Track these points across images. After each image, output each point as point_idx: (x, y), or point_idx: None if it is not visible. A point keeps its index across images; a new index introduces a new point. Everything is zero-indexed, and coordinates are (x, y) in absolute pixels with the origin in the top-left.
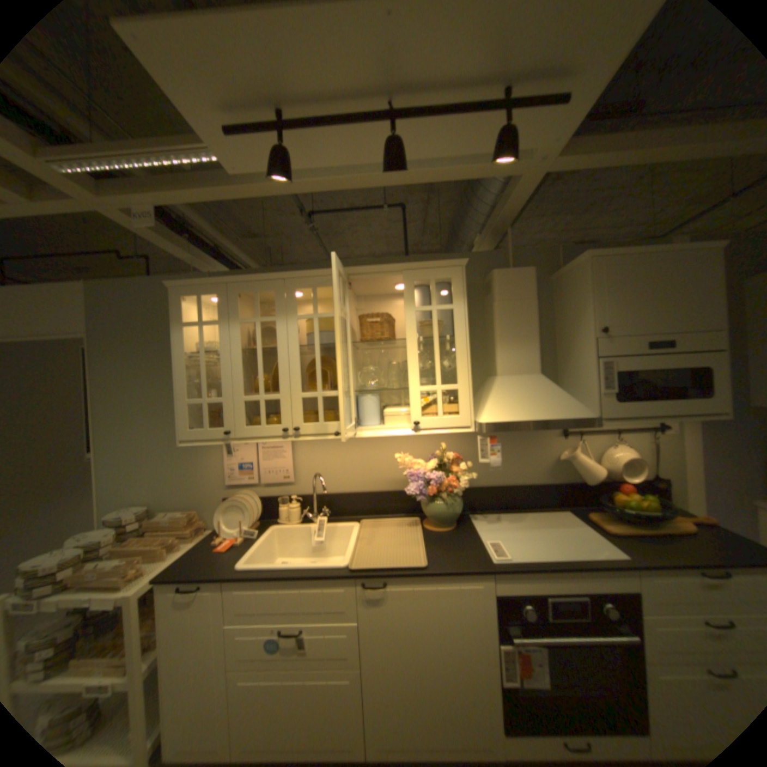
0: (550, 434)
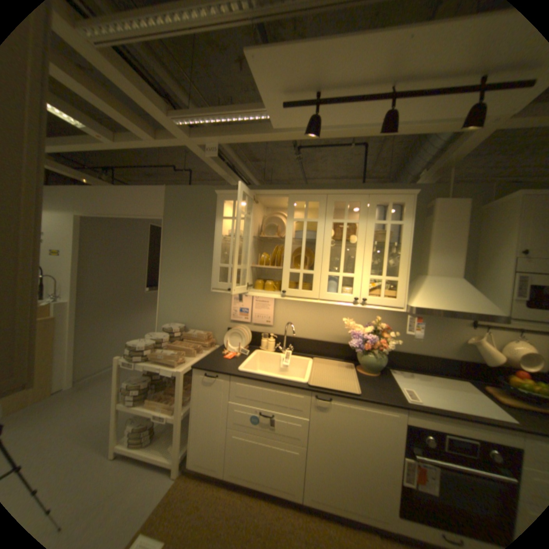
0: (462, 324)
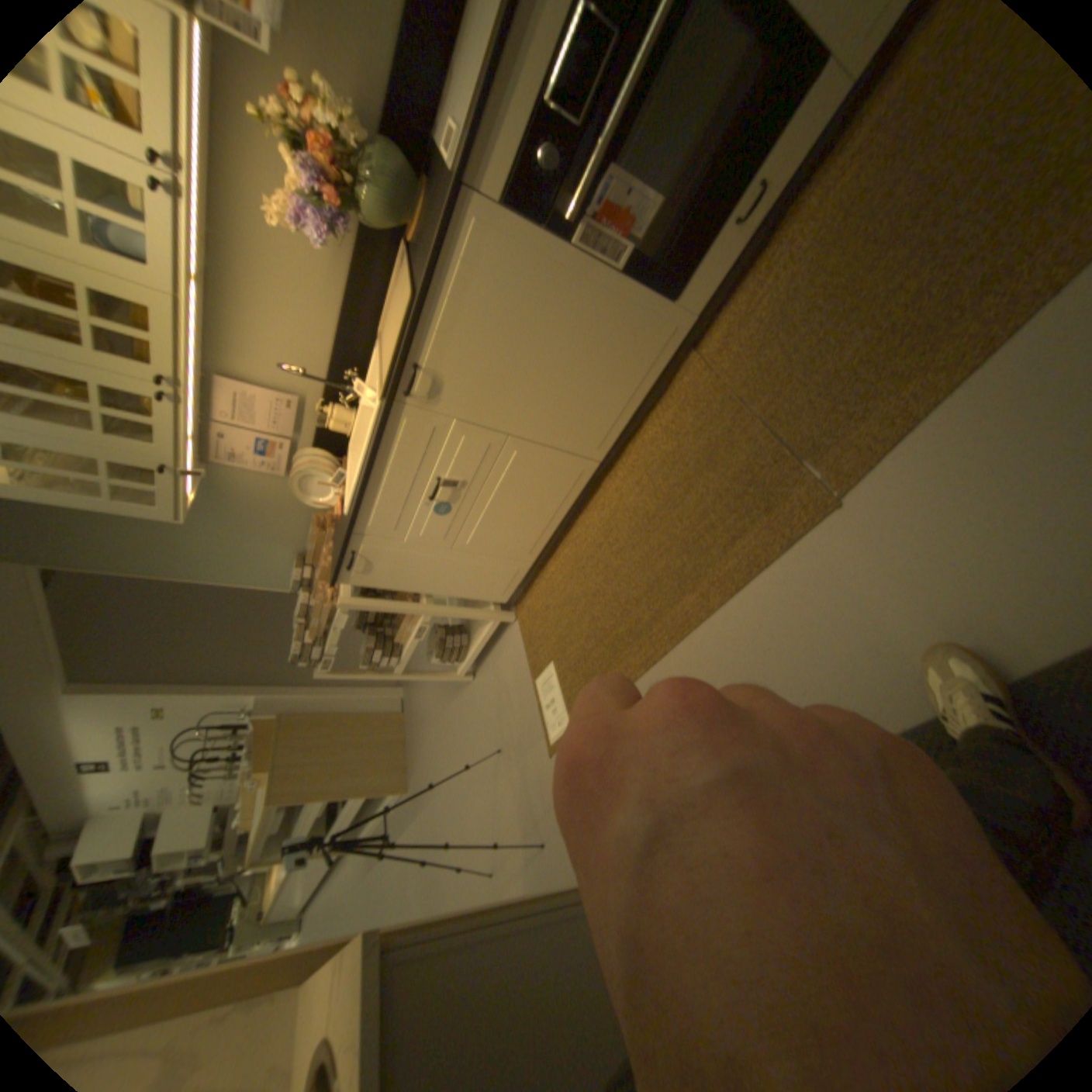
0: None
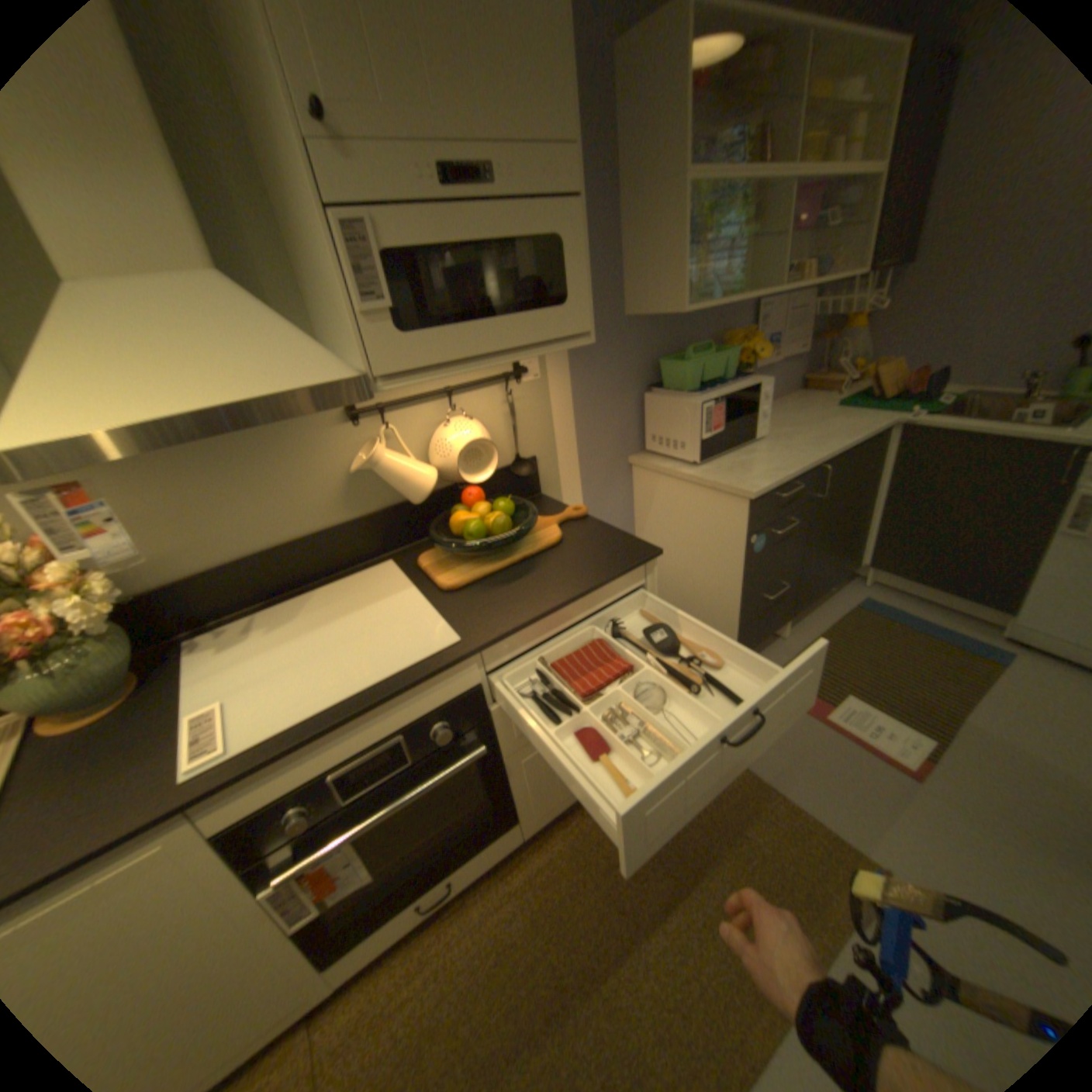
0: (318, 422)
